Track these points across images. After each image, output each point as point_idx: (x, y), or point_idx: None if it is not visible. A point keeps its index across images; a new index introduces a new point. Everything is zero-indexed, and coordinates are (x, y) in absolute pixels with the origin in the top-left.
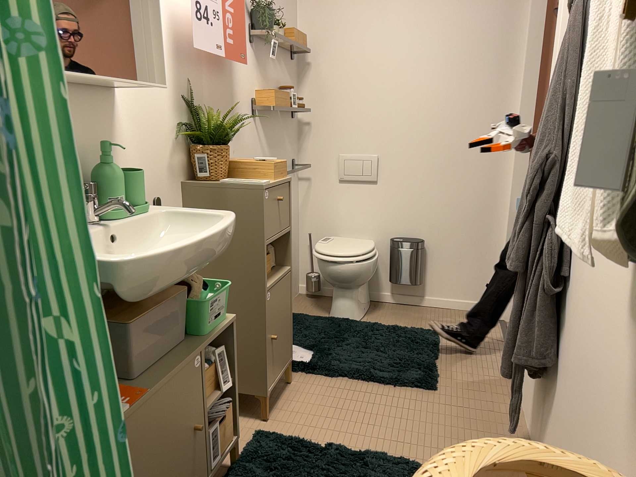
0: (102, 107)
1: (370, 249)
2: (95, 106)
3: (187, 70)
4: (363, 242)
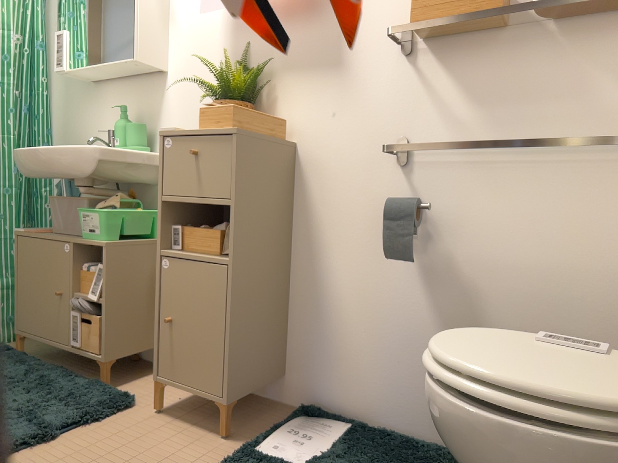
0: (152, 85)
1: (503, 381)
2: (148, 86)
3: (242, 32)
4: (601, 384)
